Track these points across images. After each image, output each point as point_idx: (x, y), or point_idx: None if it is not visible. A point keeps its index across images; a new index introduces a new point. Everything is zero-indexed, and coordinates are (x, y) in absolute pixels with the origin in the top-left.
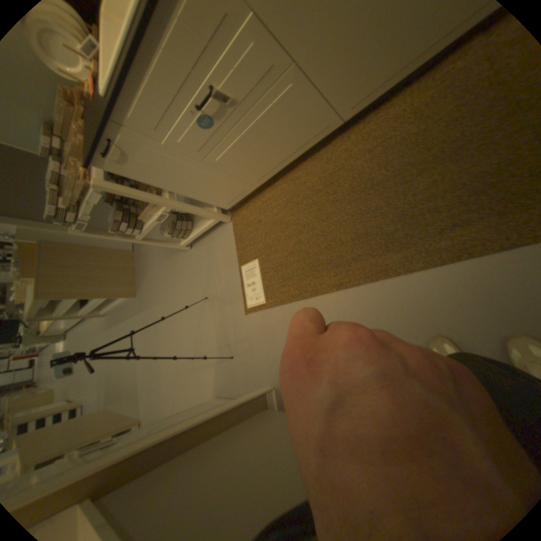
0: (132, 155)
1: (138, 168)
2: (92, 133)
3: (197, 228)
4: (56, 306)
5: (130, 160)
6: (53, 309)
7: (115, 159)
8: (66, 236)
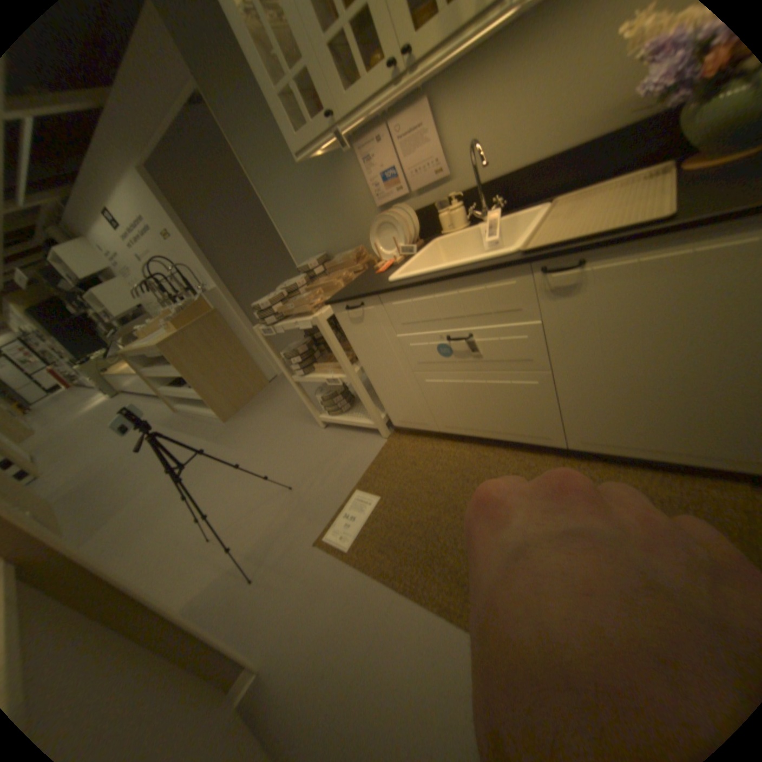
0: (366, 324)
1: (360, 334)
2: (355, 290)
3: (349, 415)
4: (152, 363)
5: (360, 324)
6: (147, 363)
7: (350, 316)
8: (237, 322)
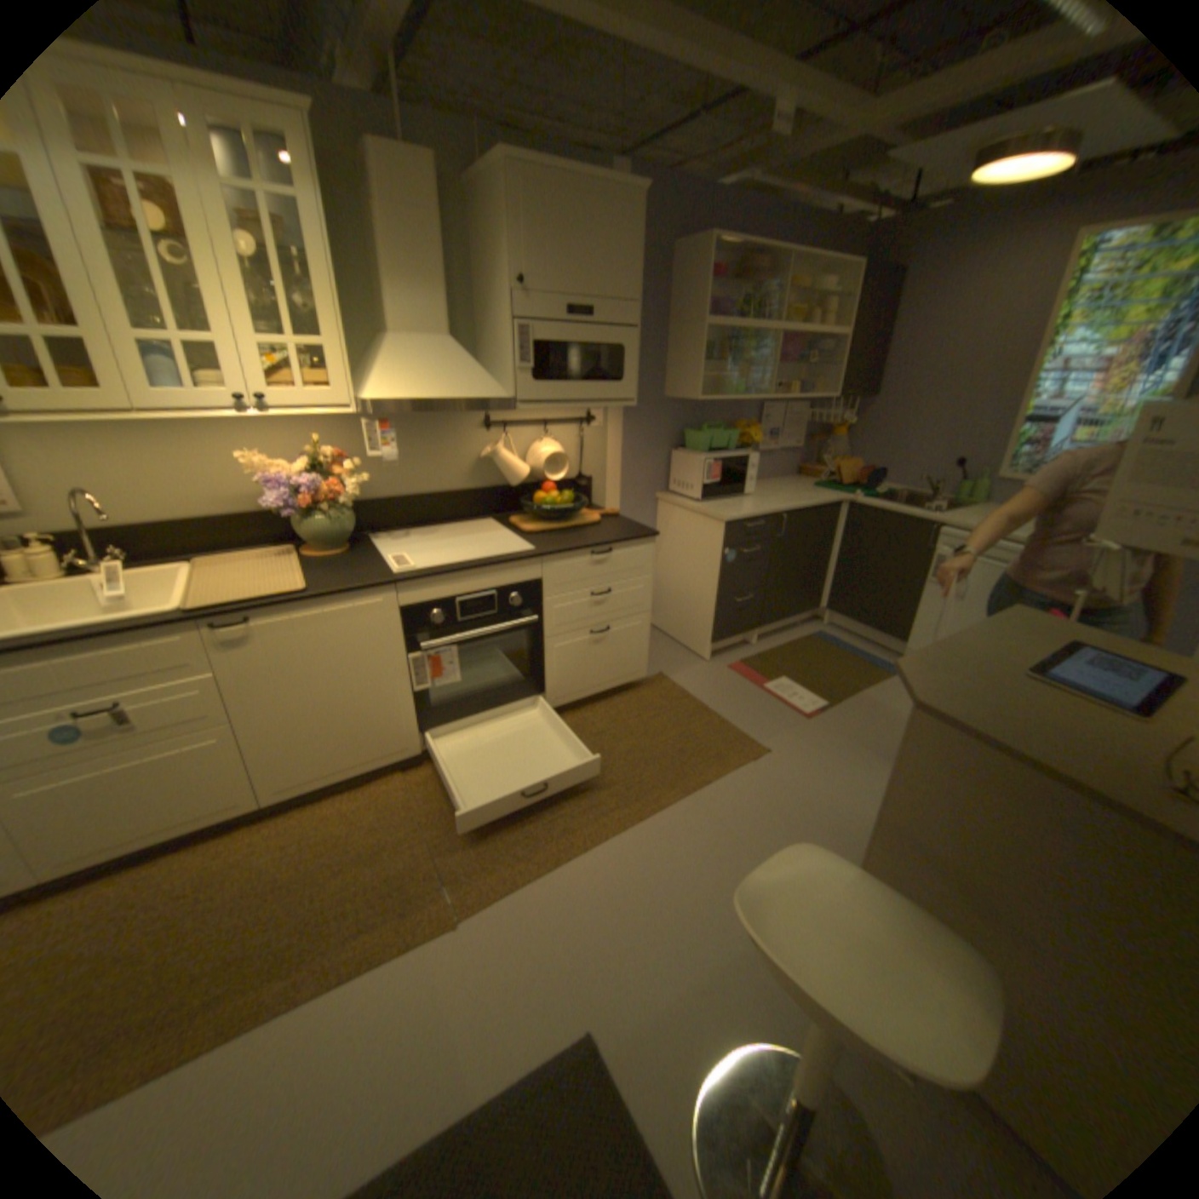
0: None
1: None
2: None
3: None
4: None
5: None
6: None
7: None
8: None
